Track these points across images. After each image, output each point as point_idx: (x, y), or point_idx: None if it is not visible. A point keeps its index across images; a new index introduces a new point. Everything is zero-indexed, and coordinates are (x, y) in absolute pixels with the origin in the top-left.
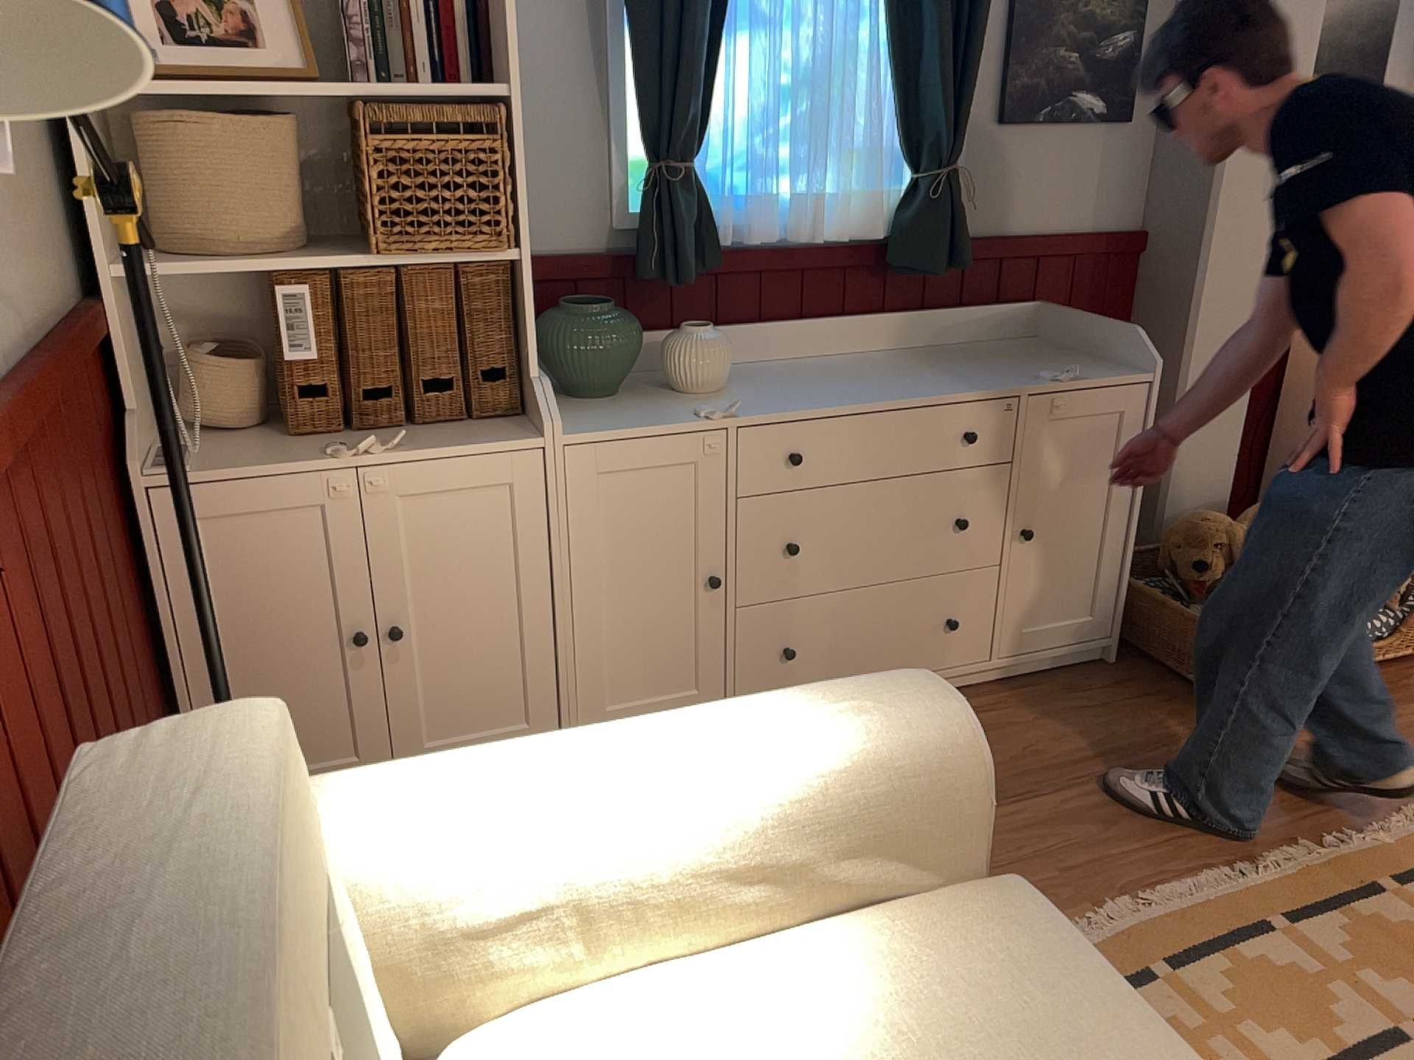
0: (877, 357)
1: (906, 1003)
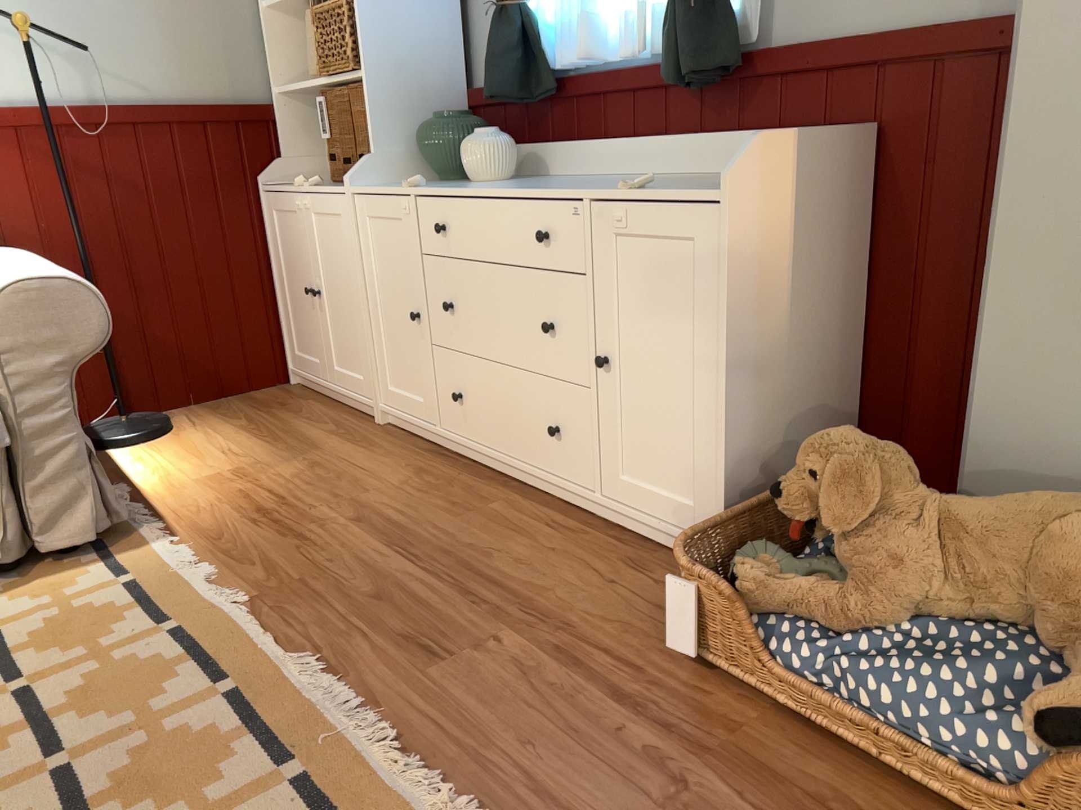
0: (655, 177)
1: None
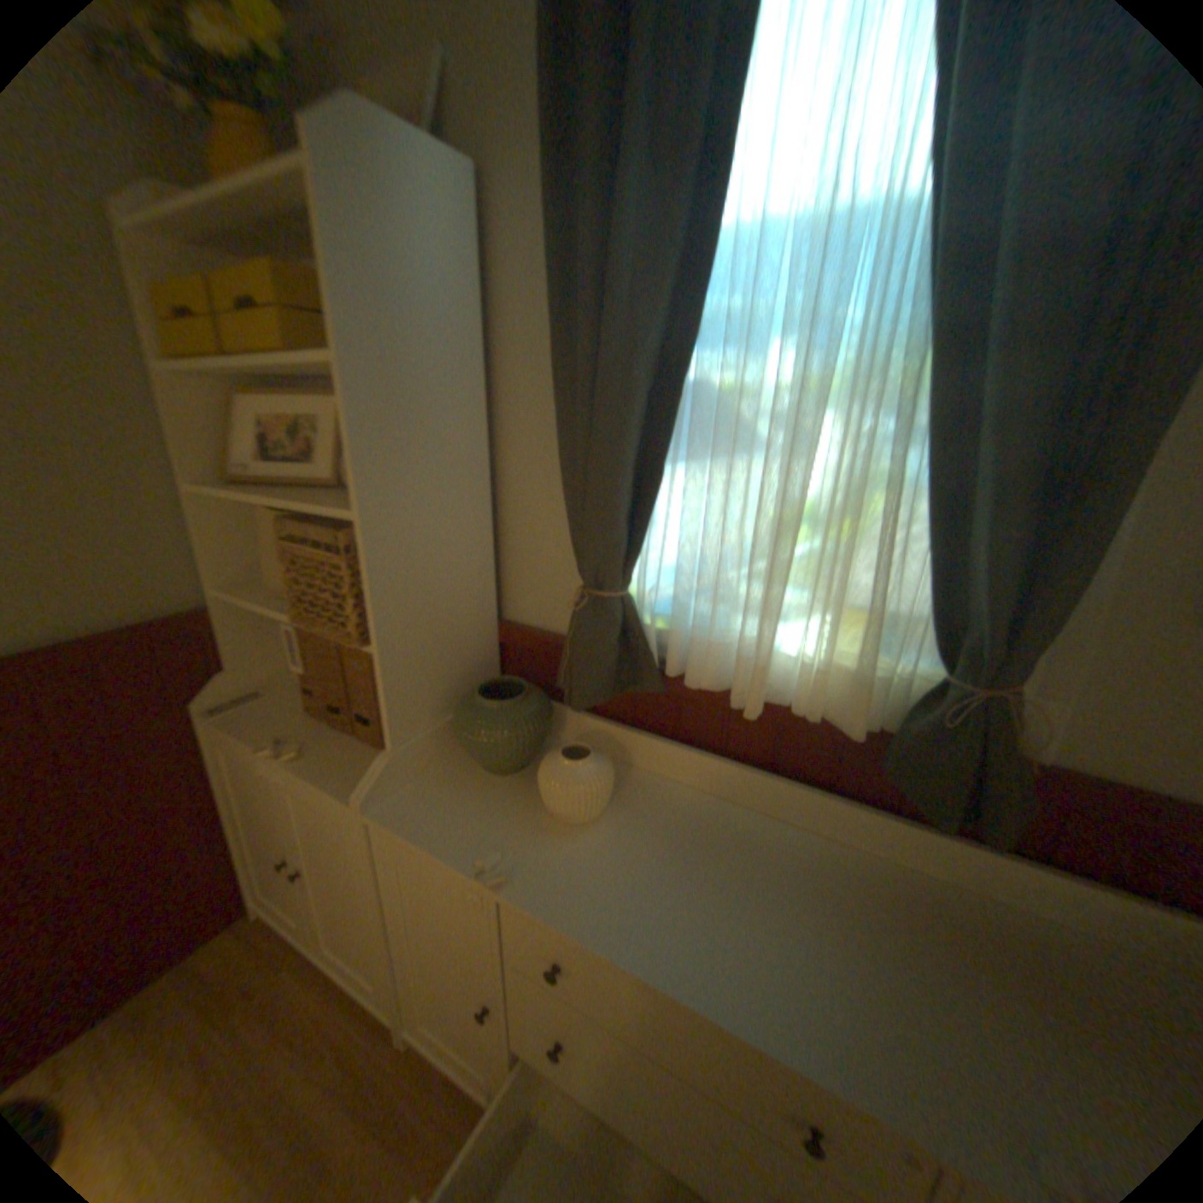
0: (850, 868)
1: None
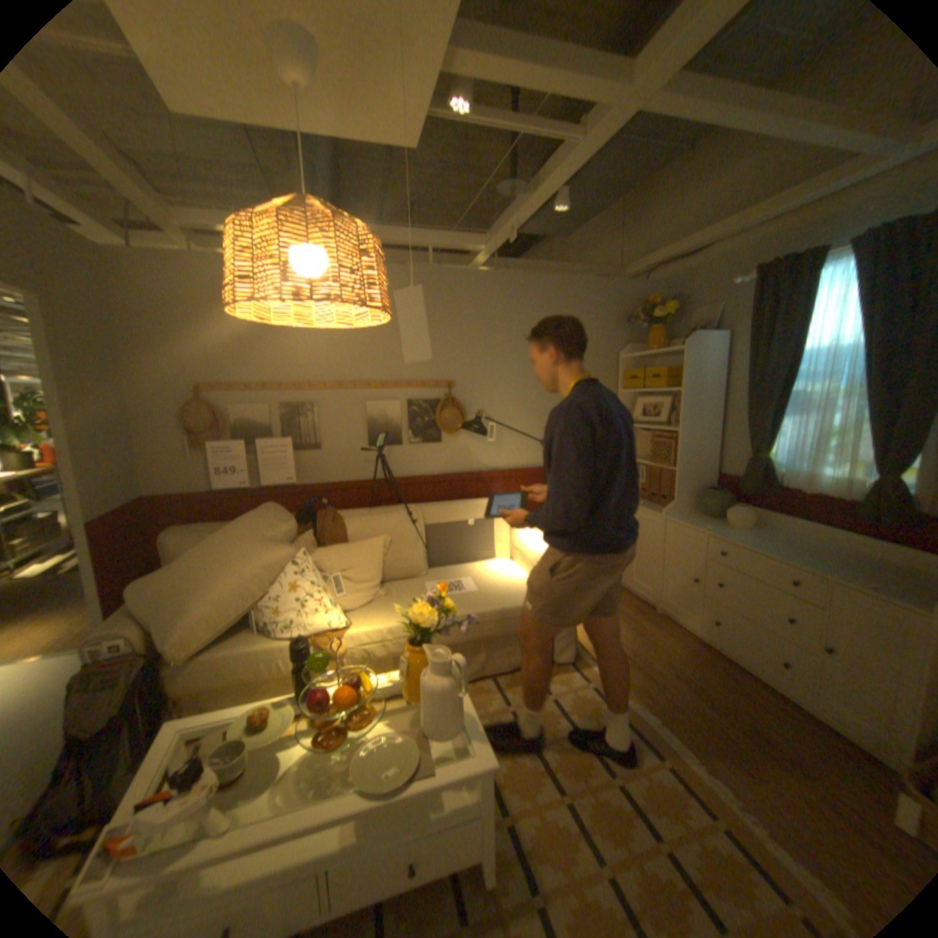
0: (848, 554)
1: (515, 586)
